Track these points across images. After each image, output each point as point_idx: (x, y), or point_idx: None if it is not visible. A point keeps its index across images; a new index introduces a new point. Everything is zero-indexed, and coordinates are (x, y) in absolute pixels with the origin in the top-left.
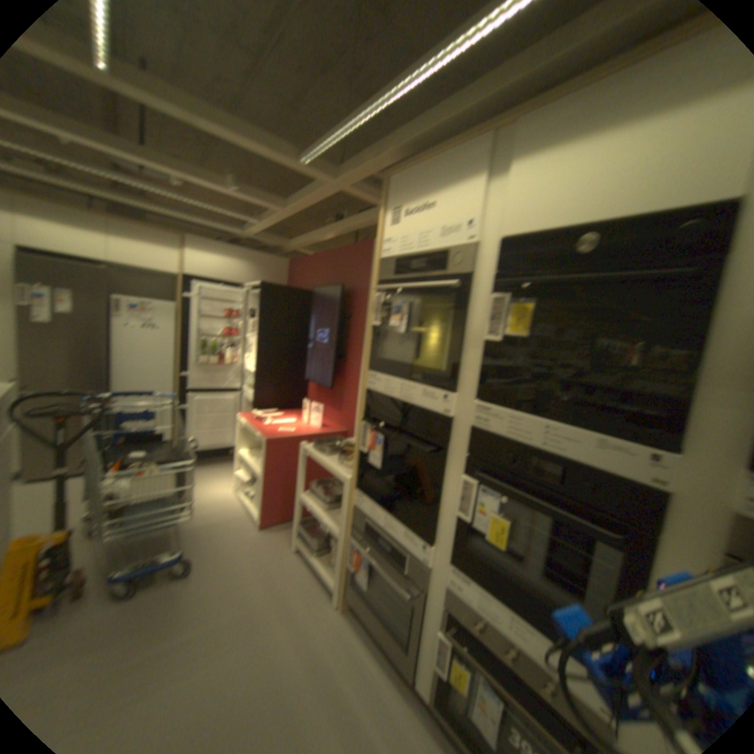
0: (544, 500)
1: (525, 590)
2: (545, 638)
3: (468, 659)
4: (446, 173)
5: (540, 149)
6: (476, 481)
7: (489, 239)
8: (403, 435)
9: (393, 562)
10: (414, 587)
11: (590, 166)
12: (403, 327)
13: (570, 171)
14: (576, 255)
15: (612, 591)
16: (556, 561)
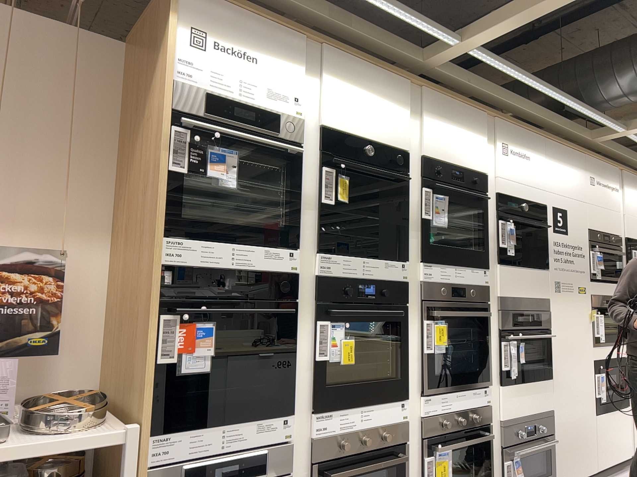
0: (371, 309)
1: (363, 382)
2: (378, 402)
3: (343, 475)
4: (272, 41)
5: (342, 78)
6: (328, 319)
7: (312, 121)
8: (244, 307)
9: (245, 474)
10: (276, 474)
11: (366, 107)
12: (234, 178)
13: (358, 104)
14: (365, 155)
15: (388, 350)
16: (363, 354)
